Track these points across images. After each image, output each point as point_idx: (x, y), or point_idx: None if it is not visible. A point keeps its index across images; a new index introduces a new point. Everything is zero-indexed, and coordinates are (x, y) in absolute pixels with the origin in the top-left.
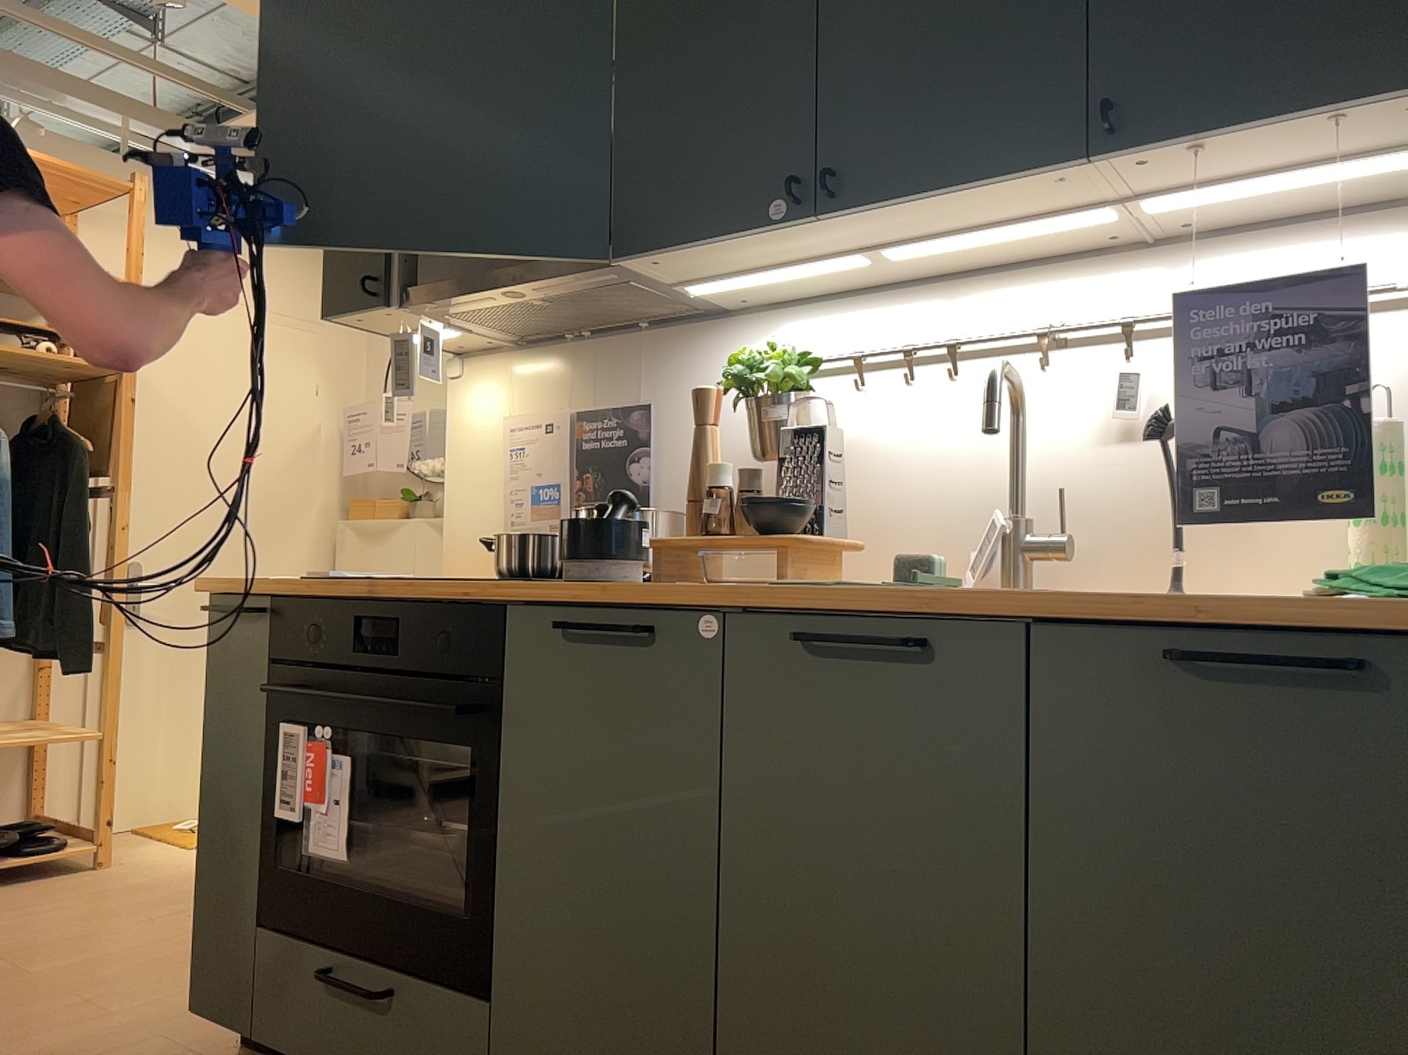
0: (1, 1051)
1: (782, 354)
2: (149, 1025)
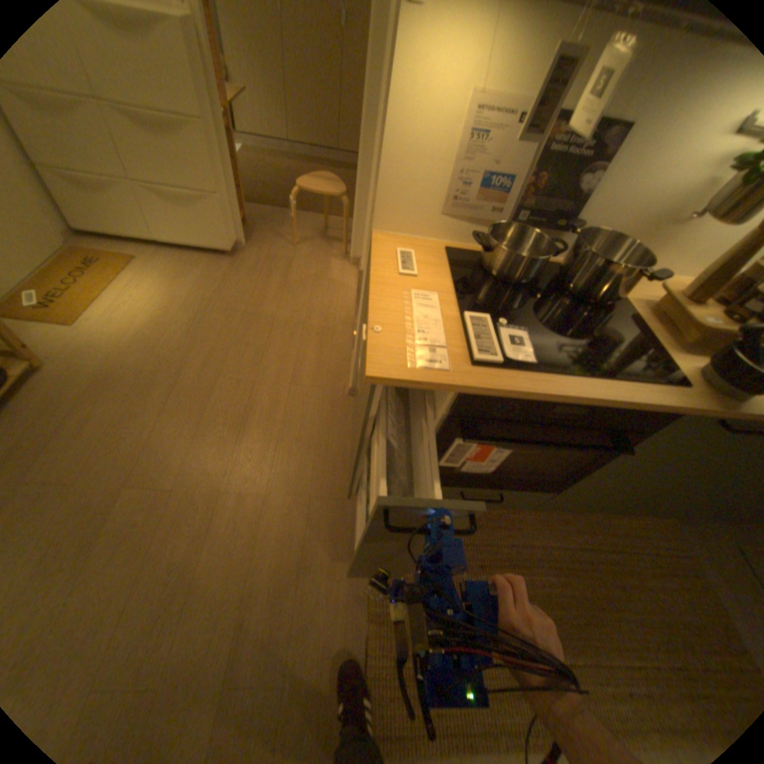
0: (255, 550)
1: None
2: (292, 492)
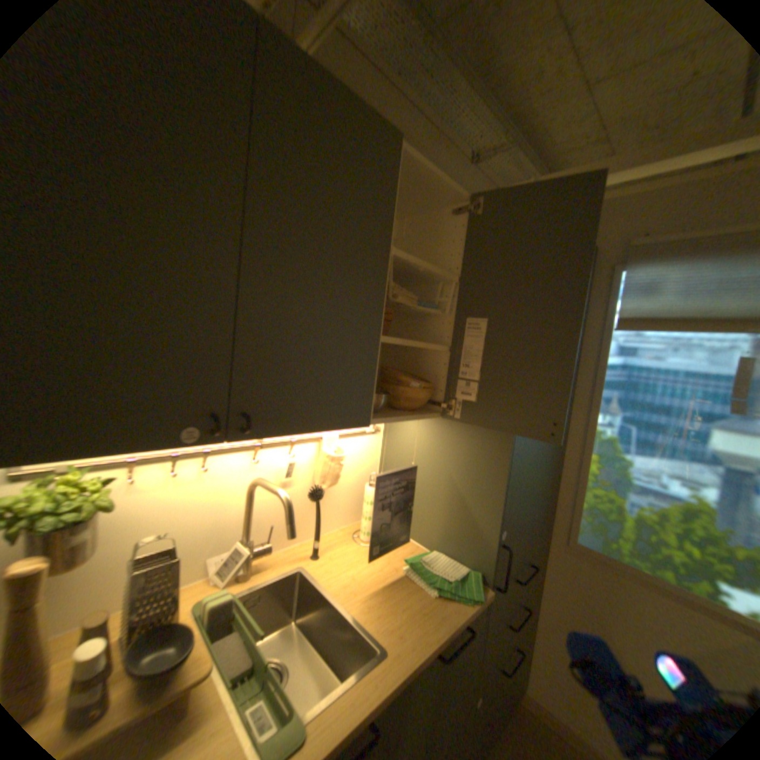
0: None
1: (87, 491)
2: None
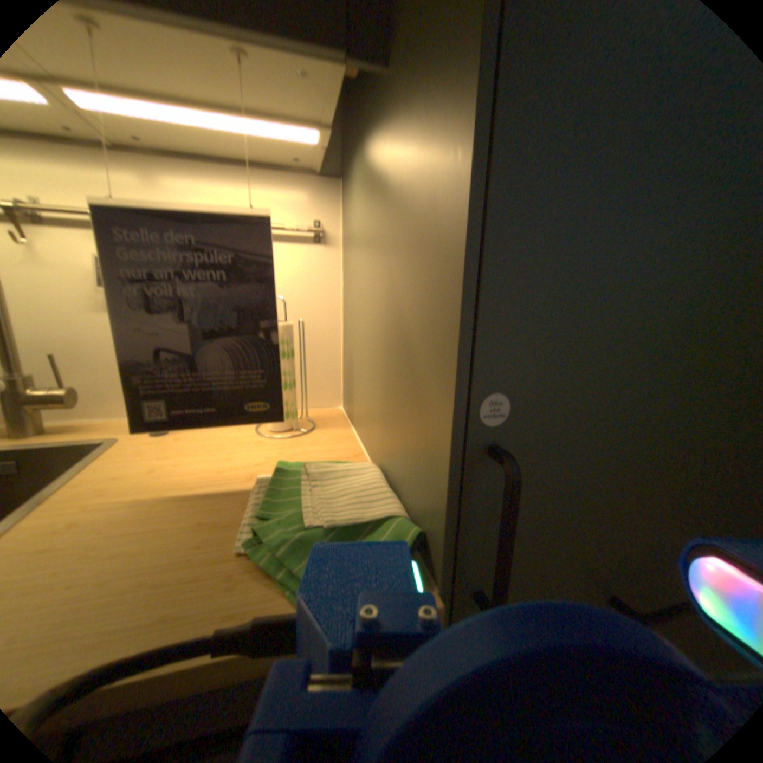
0: None
1: None
2: None
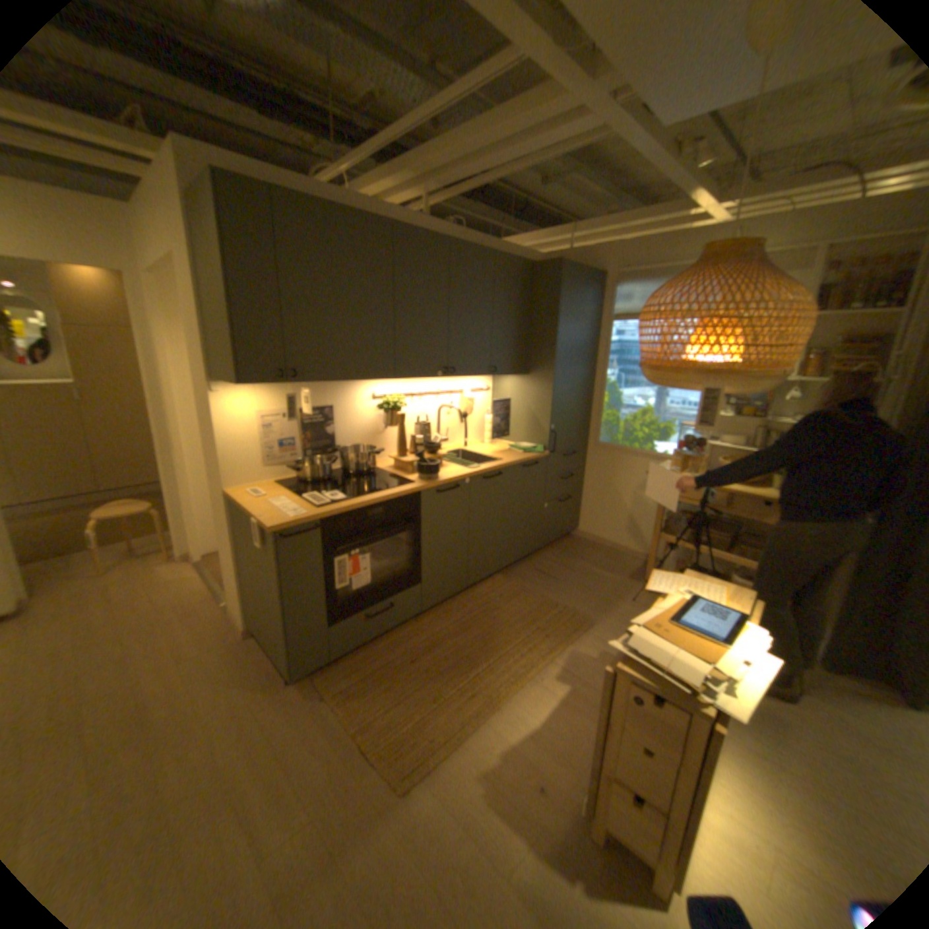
0: (222, 778)
1: (400, 400)
2: (232, 724)
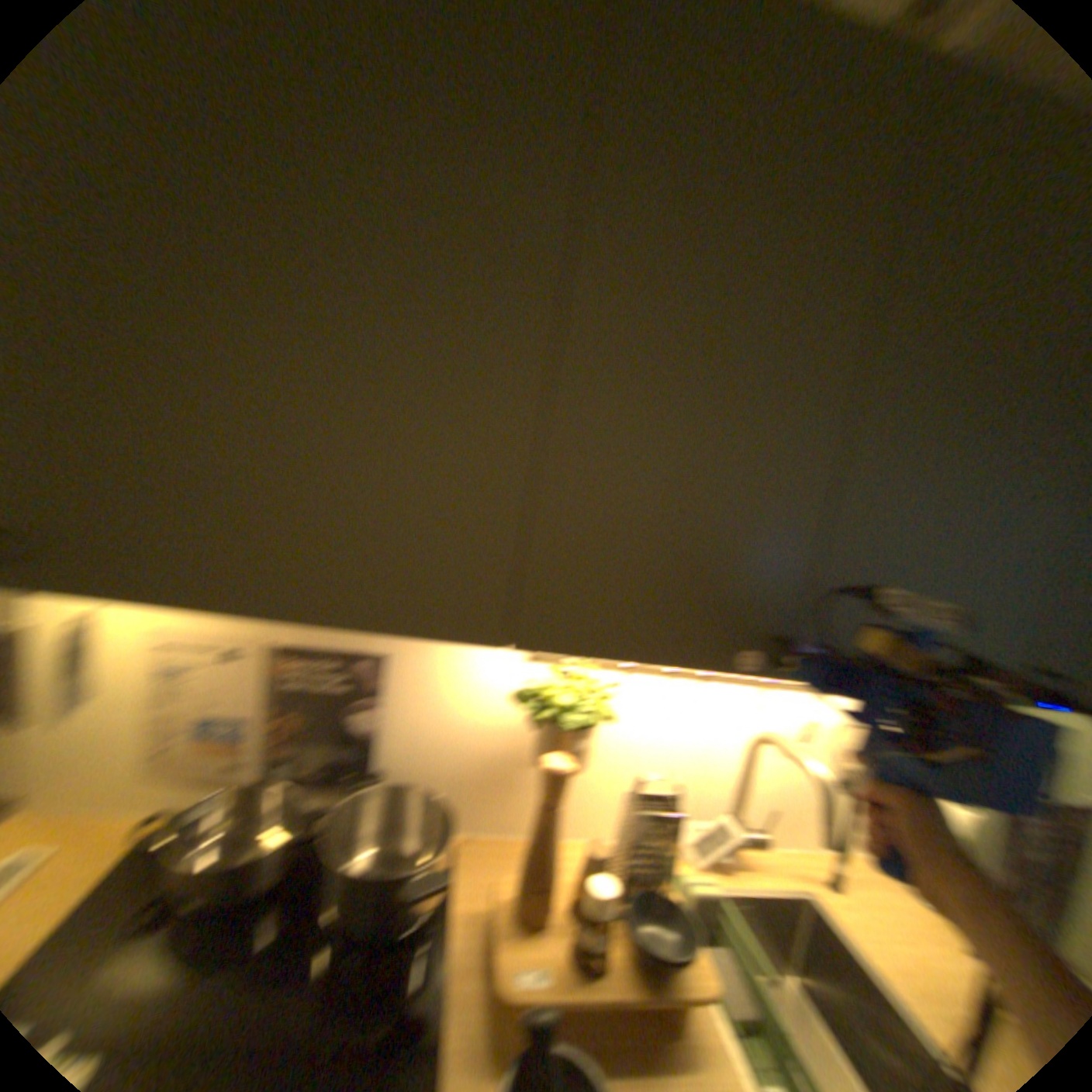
0: None
1: (598, 694)
2: None
